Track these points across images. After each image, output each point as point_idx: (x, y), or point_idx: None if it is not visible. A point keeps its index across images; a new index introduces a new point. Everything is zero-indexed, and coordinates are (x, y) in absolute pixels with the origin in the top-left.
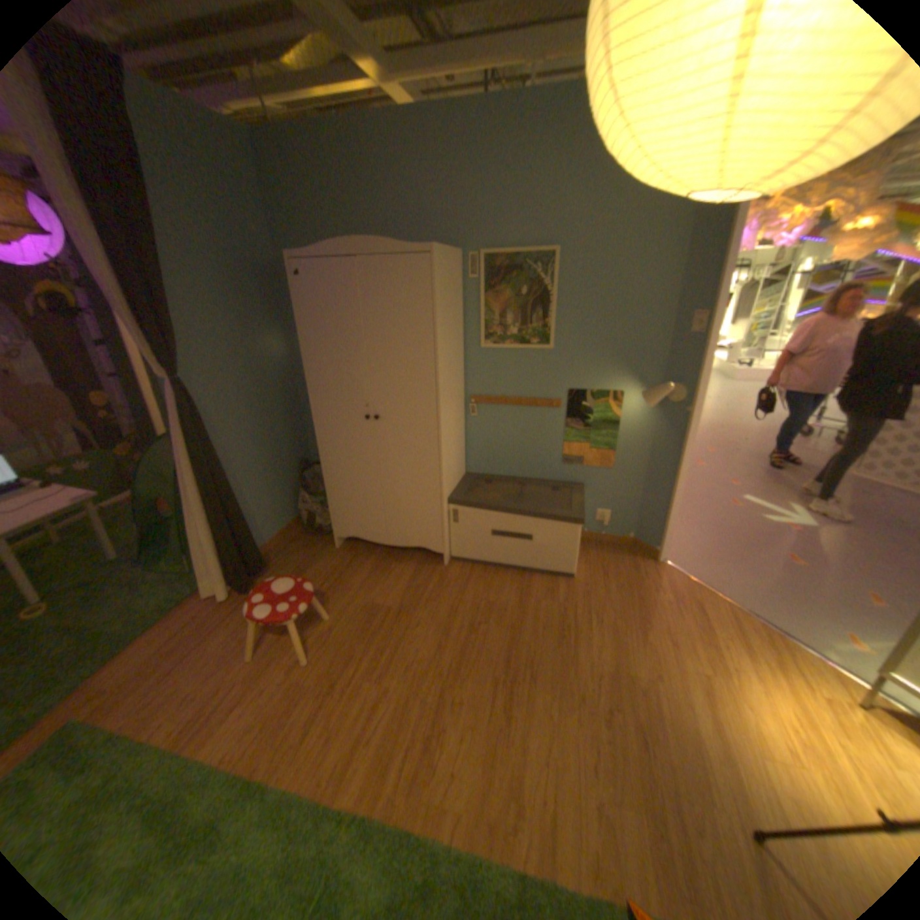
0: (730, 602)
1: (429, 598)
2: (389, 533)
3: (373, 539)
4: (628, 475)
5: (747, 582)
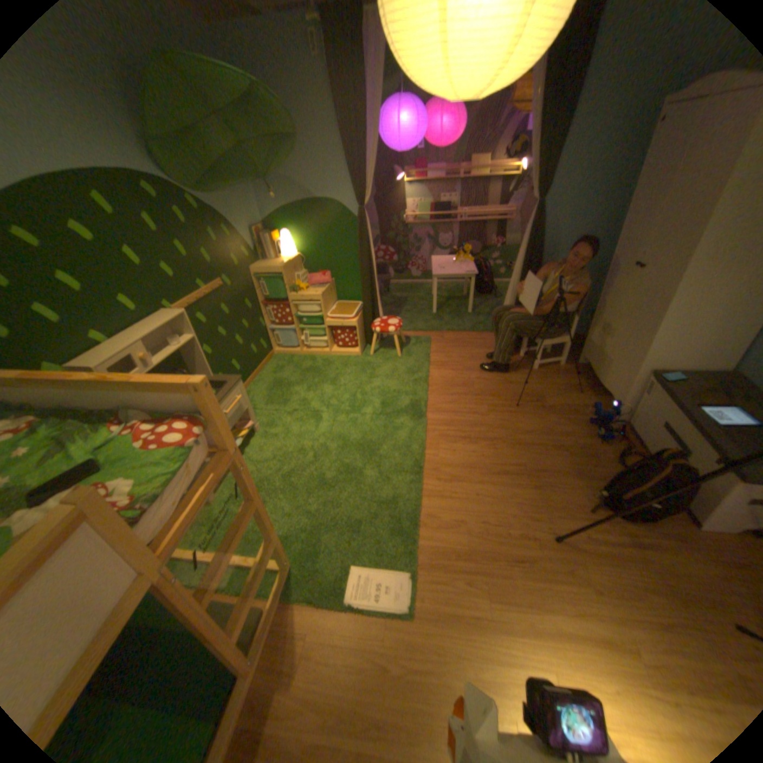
0: None
1: (570, 419)
2: (605, 372)
3: (594, 370)
4: None
5: None
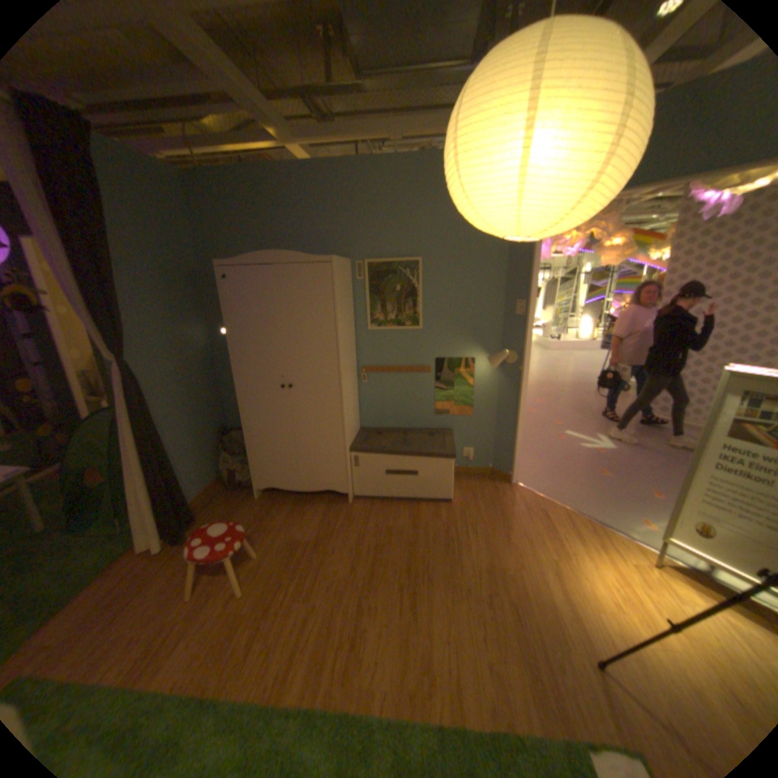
0: (564, 507)
1: (339, 530)
2: (301, 481)
3: (288, 488)
4: (483, 420)
5: (573, 492)
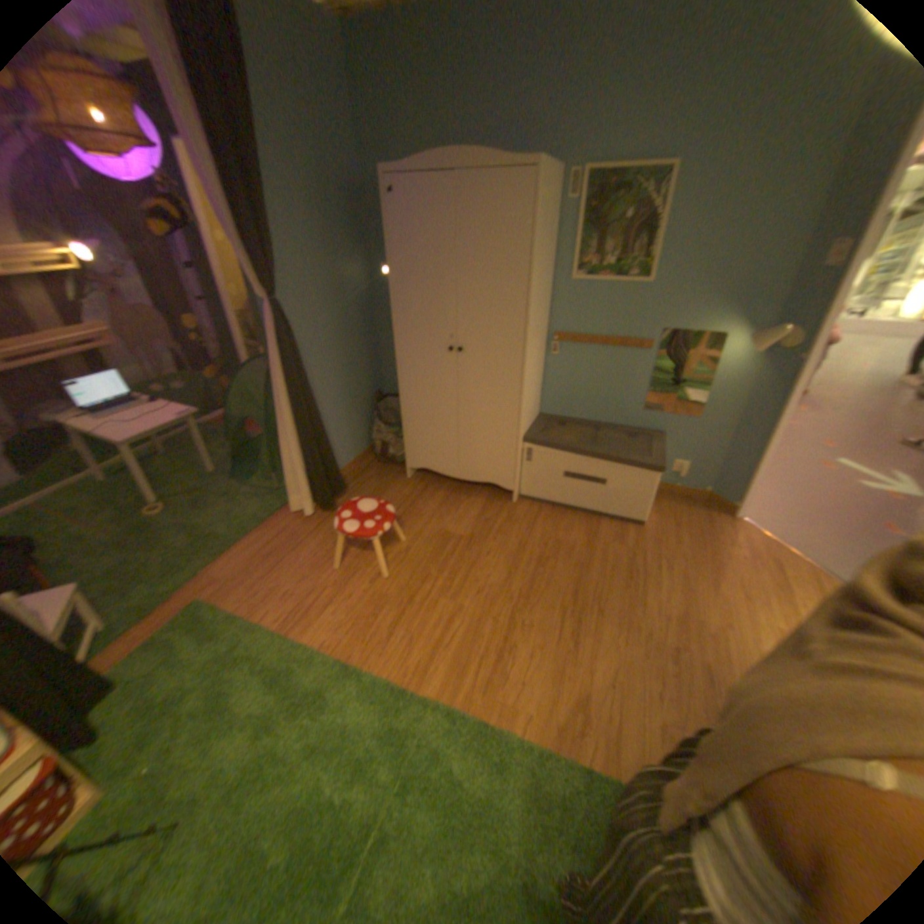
0: (812, 564)
1: (498, 530)
2: (460, 467)
3: (445, 472)
4: (717, 426)
5: (833, 546)
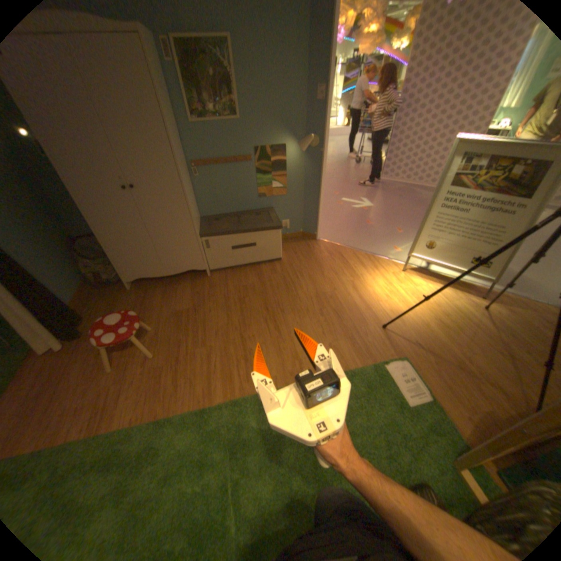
0: (350, 248)
1: (208, 296)
2: (164, 268)
3: (154, 275)
4: (294, 197)
5: (353, 238)
